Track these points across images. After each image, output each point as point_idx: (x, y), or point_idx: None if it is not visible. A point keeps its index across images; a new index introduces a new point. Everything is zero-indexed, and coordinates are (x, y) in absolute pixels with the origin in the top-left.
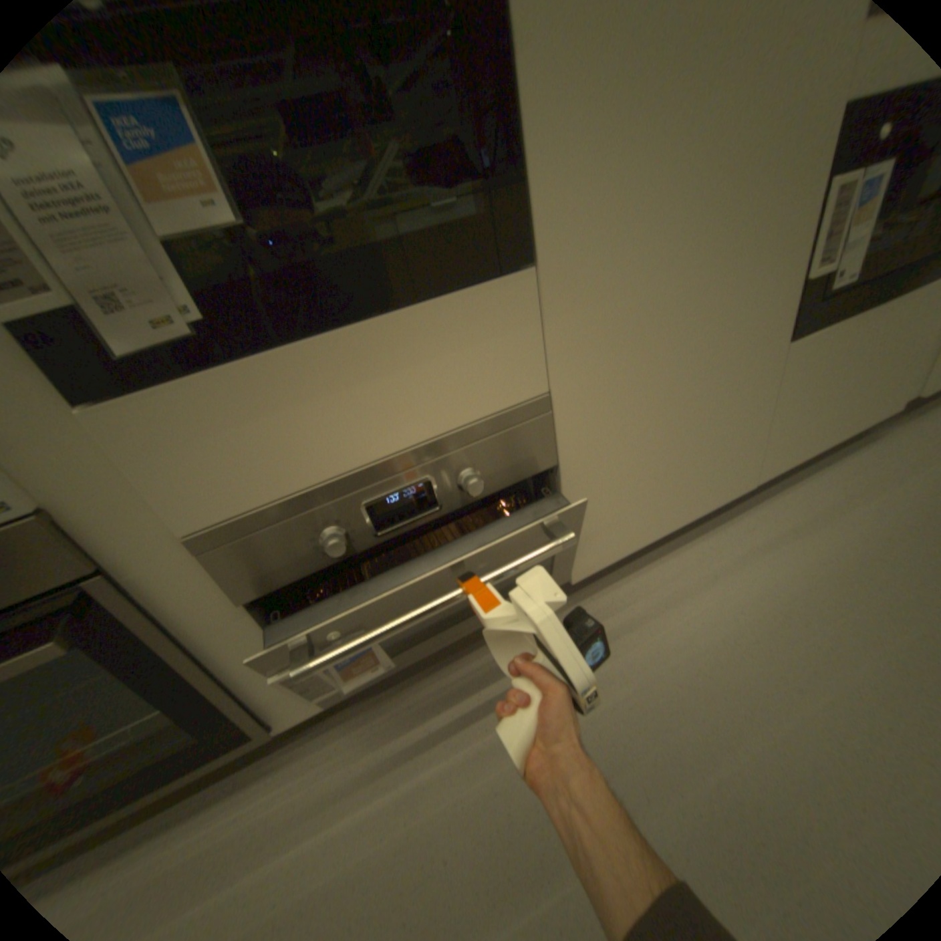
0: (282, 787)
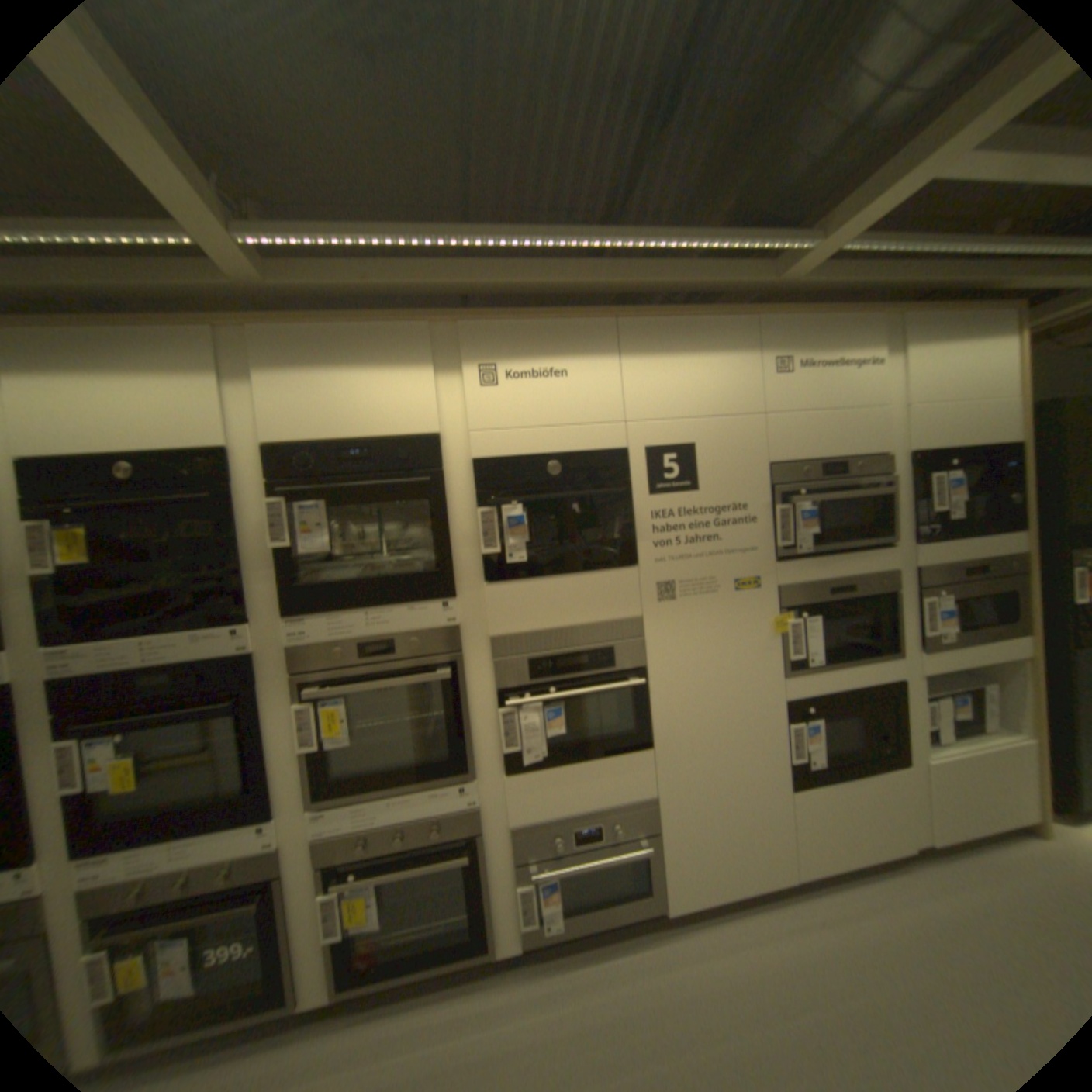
0: (491, 1000)
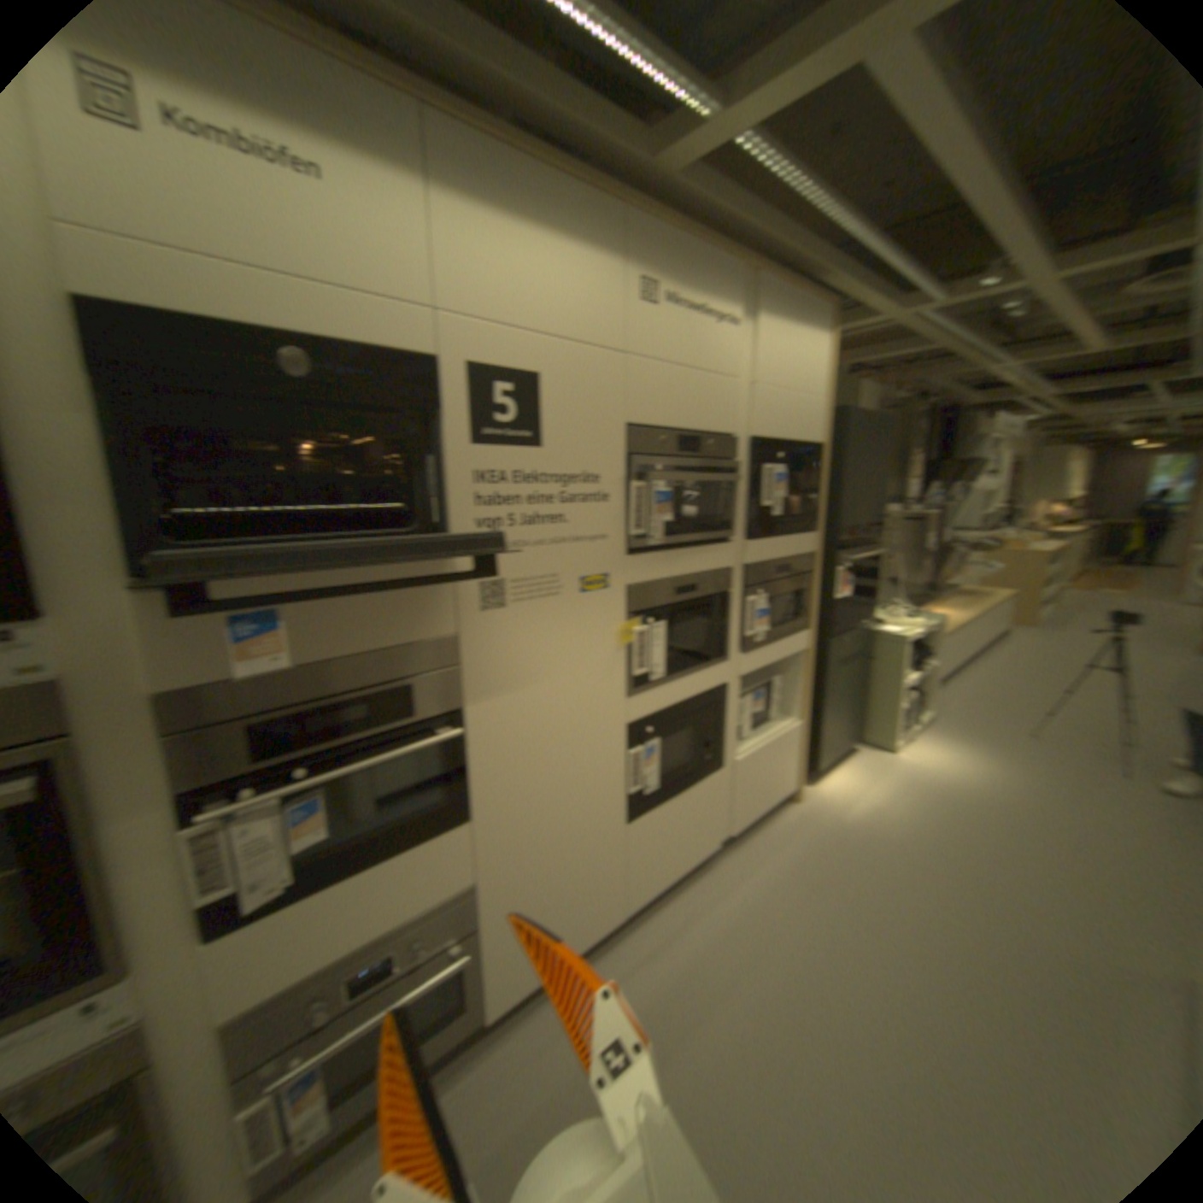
0: None
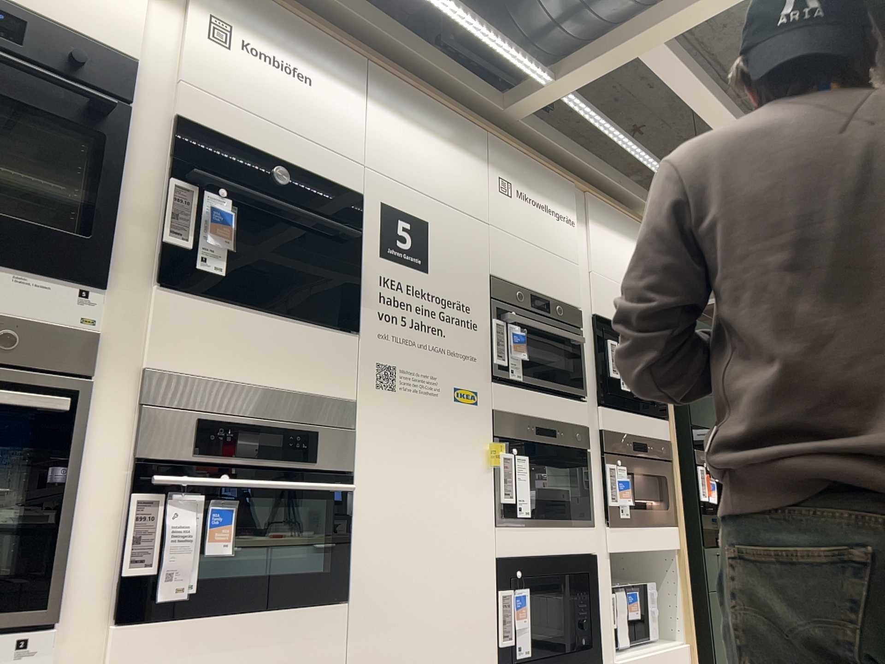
0: None
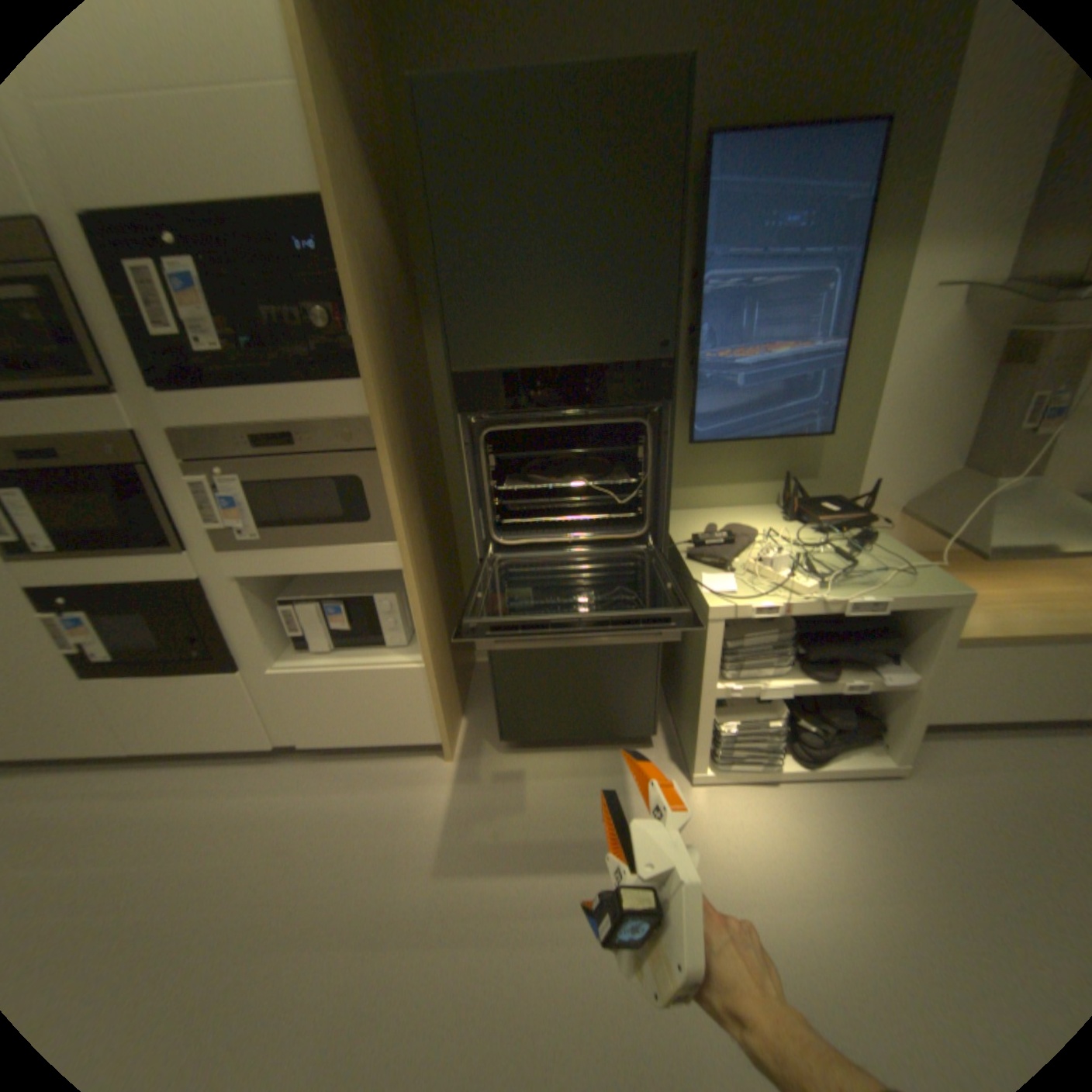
0: None
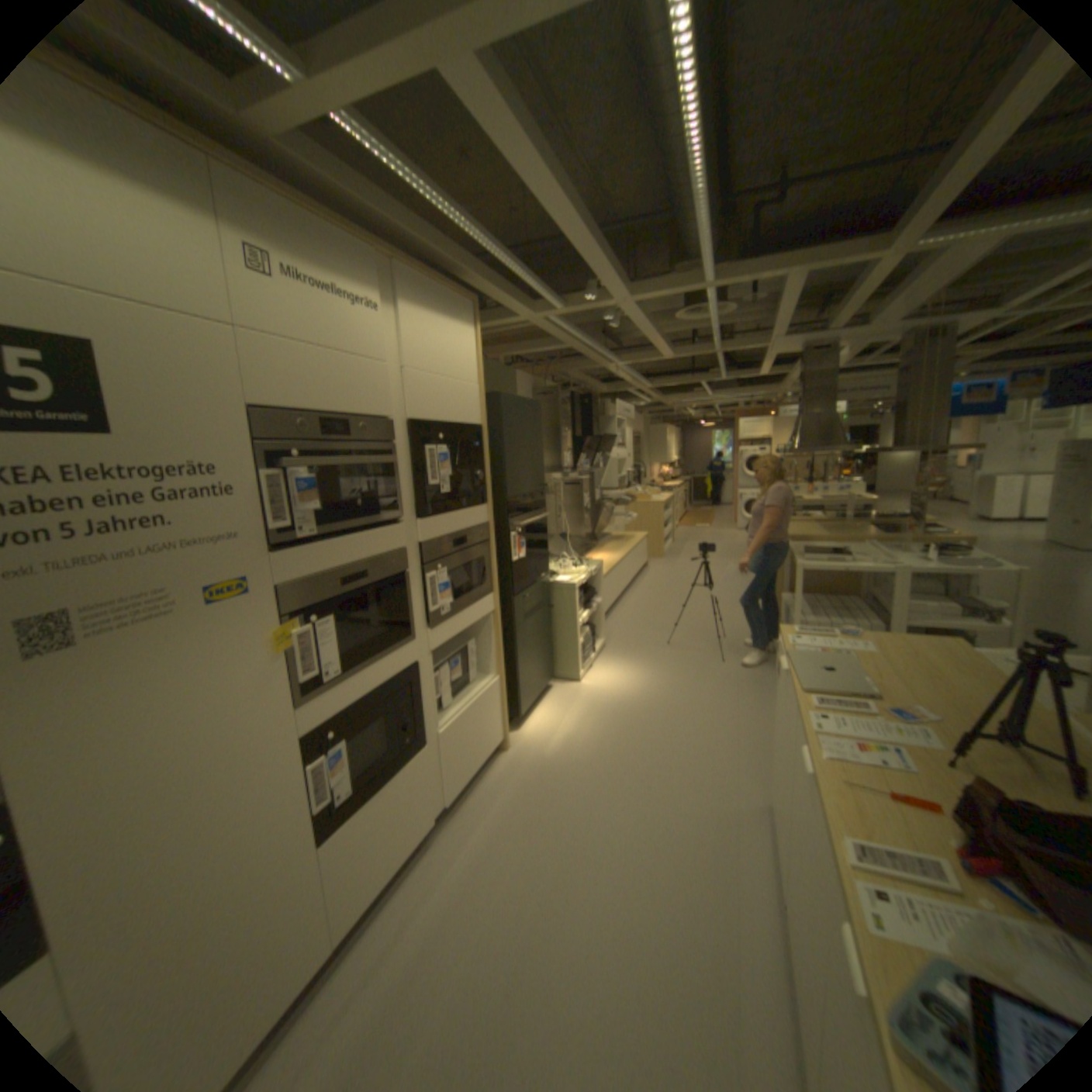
0: None
